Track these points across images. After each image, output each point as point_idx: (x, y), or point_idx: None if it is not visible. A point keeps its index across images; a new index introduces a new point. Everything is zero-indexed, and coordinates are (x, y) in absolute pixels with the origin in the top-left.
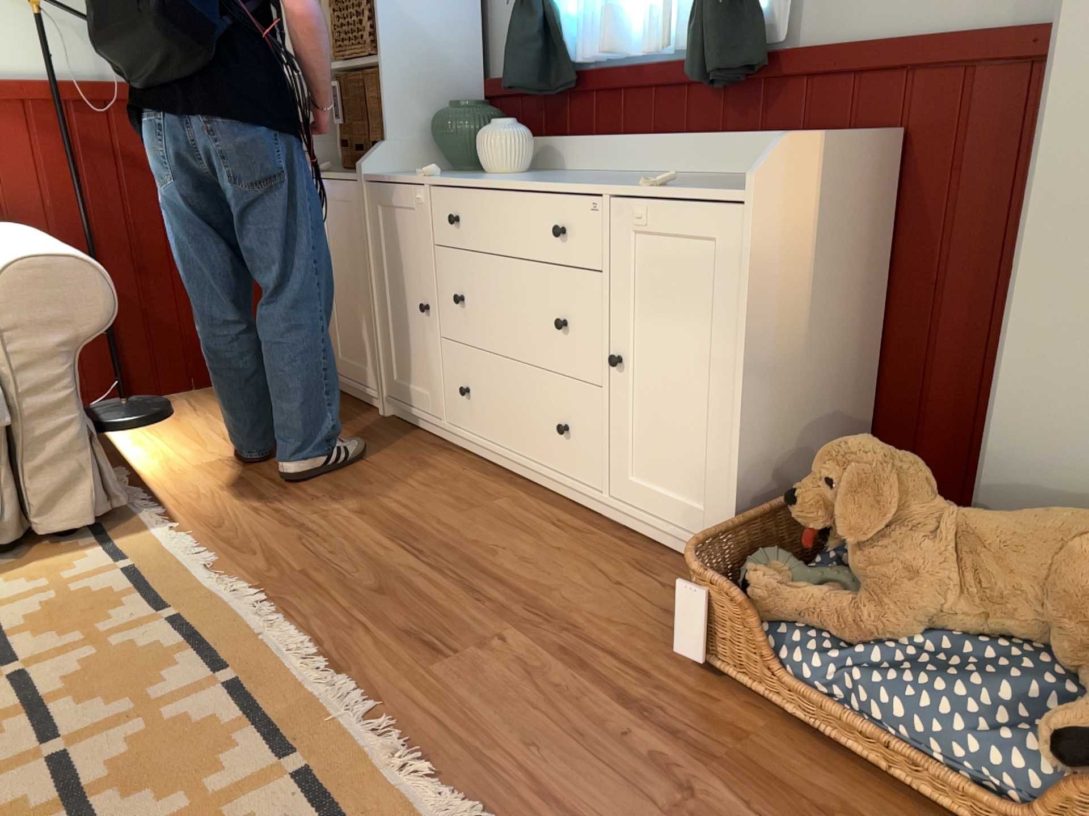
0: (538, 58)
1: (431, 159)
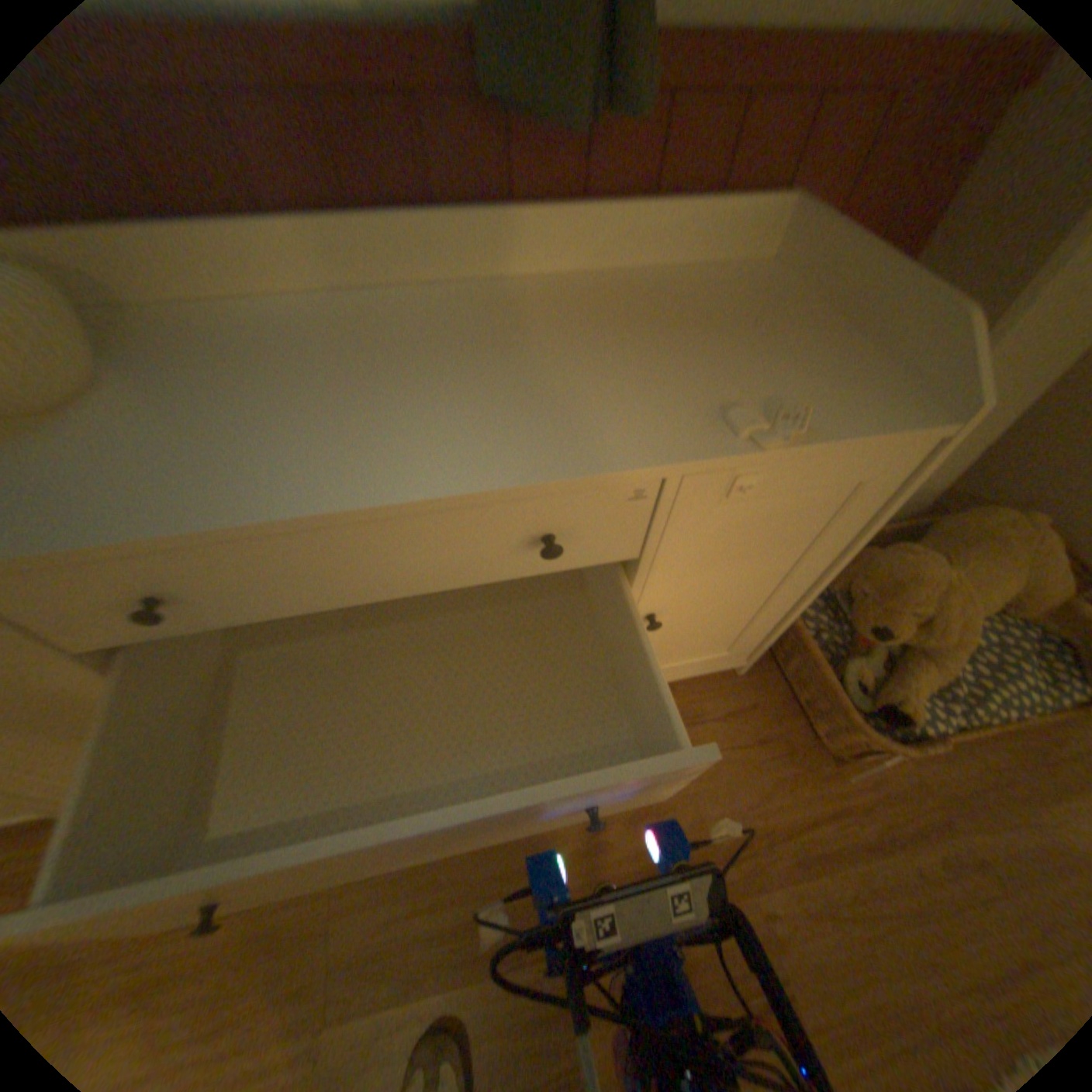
0: None
1: None
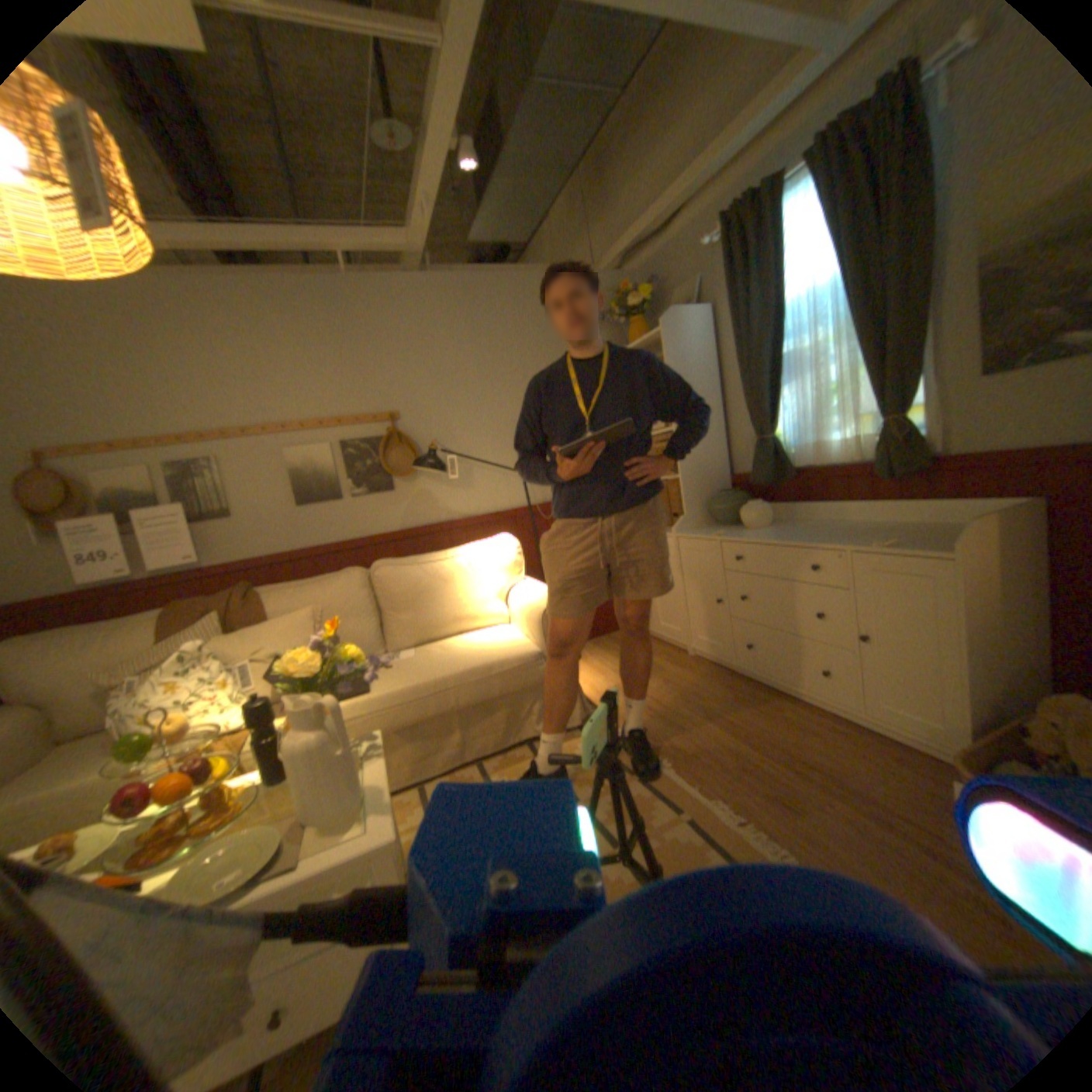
0: (773, 465)
1: (709, 518)
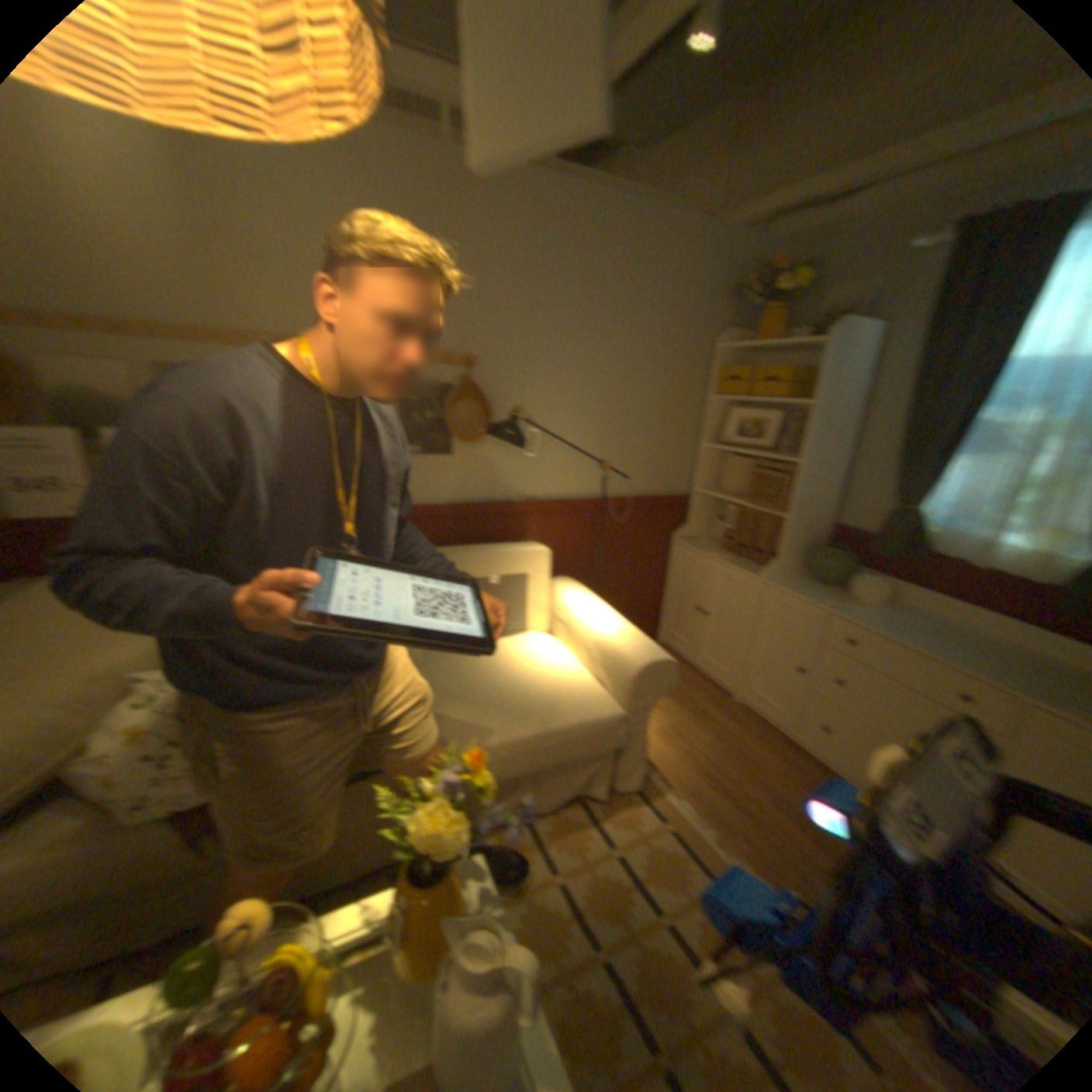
0: (909, 542)
1: (801, 568)
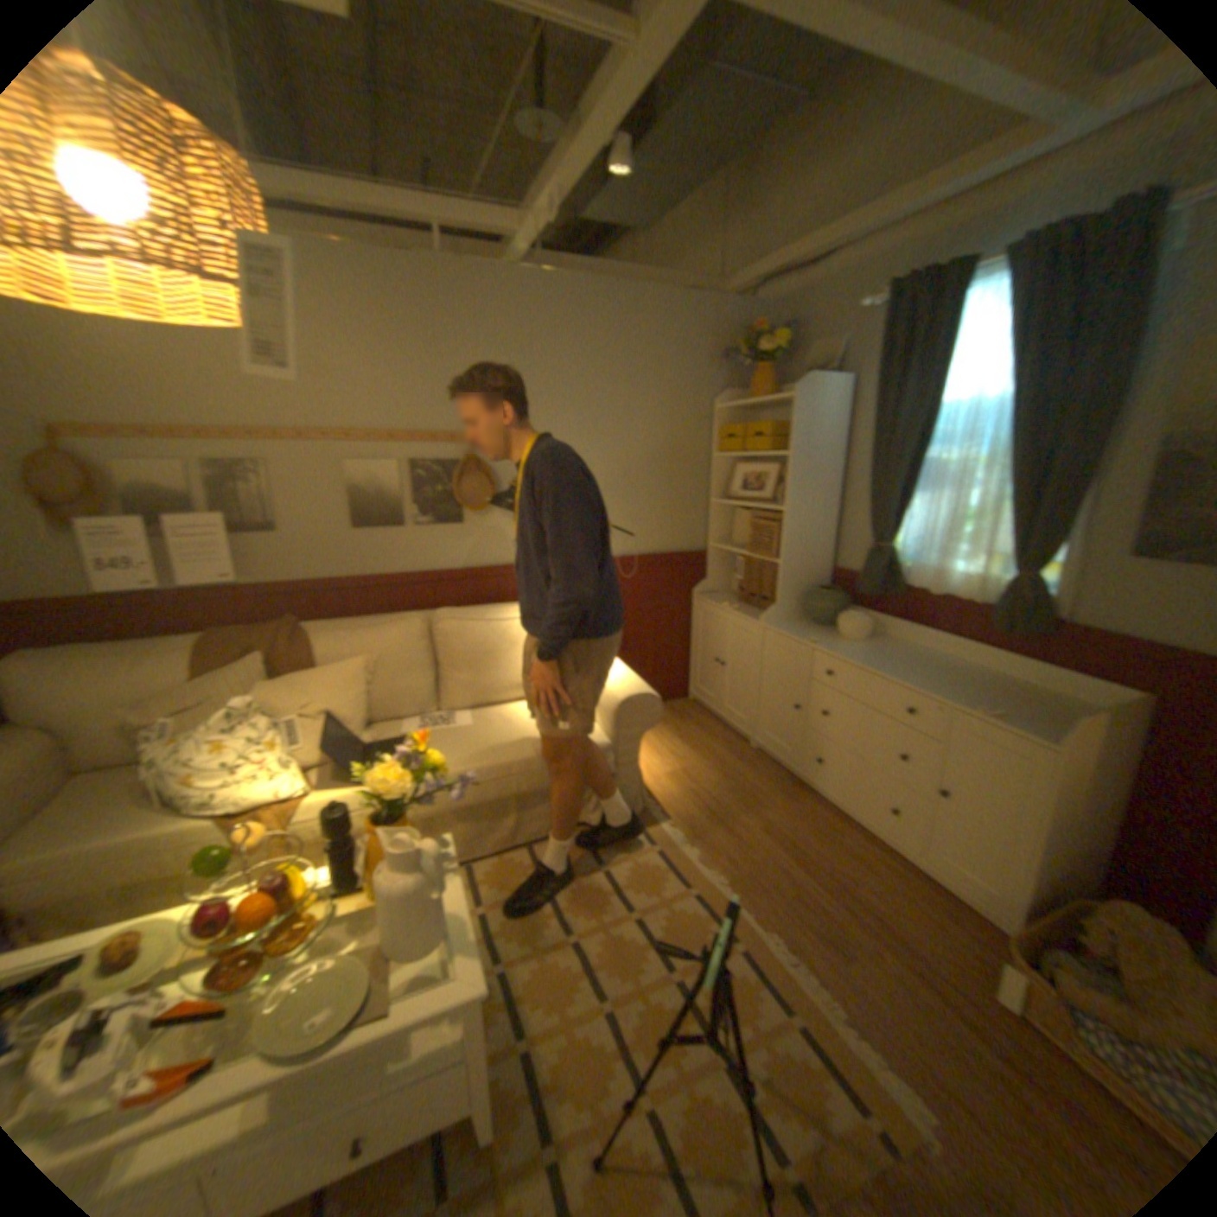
0: (881, 577)
1: (799, 612)
